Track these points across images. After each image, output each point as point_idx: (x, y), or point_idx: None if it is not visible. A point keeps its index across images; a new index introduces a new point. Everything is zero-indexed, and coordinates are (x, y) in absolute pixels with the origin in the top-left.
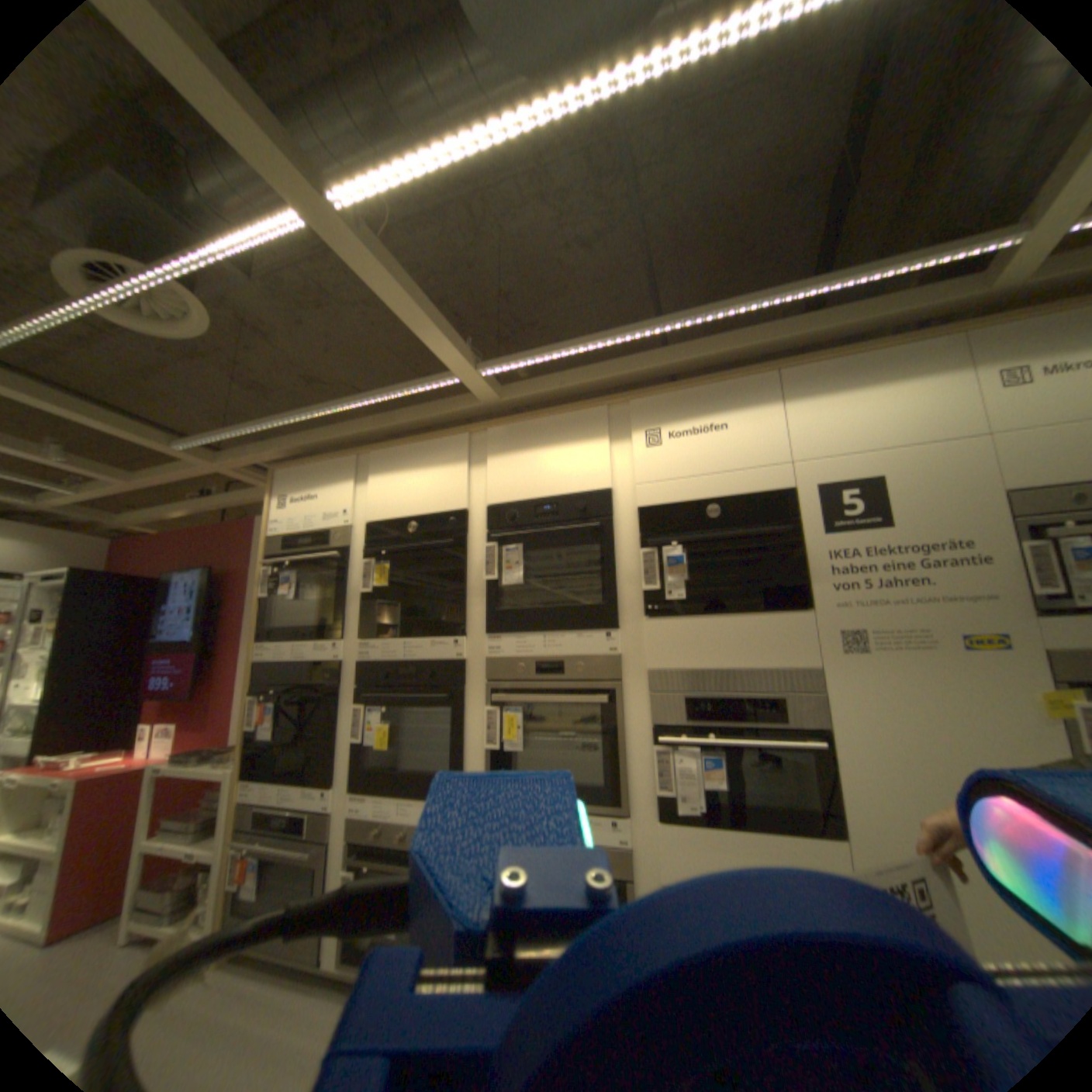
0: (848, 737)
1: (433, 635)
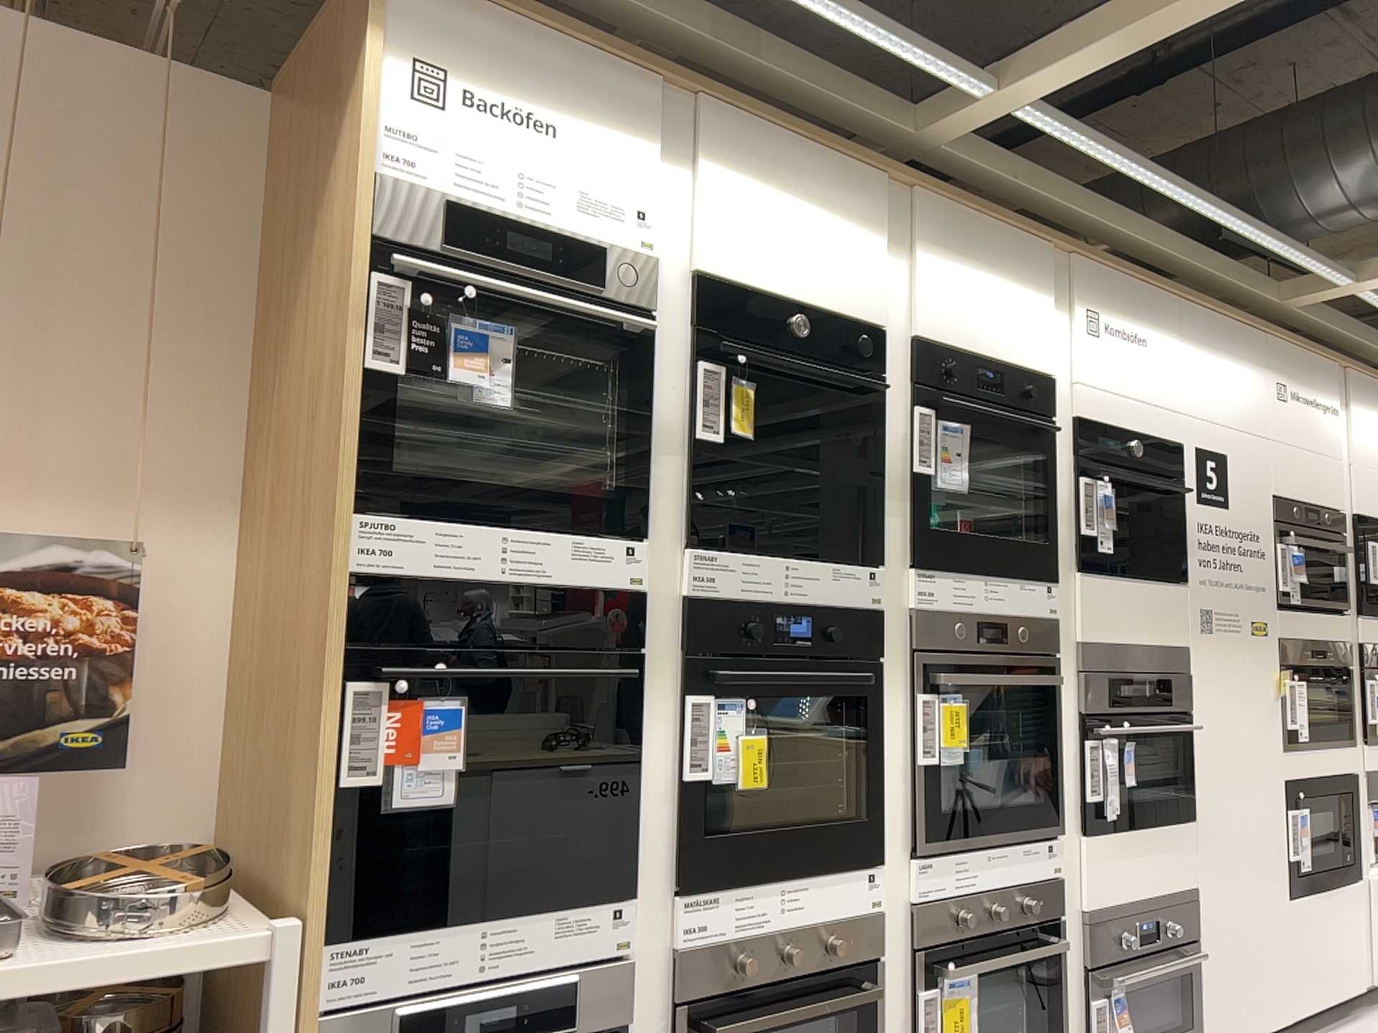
0: (1199, 719)
1: (835, 559)
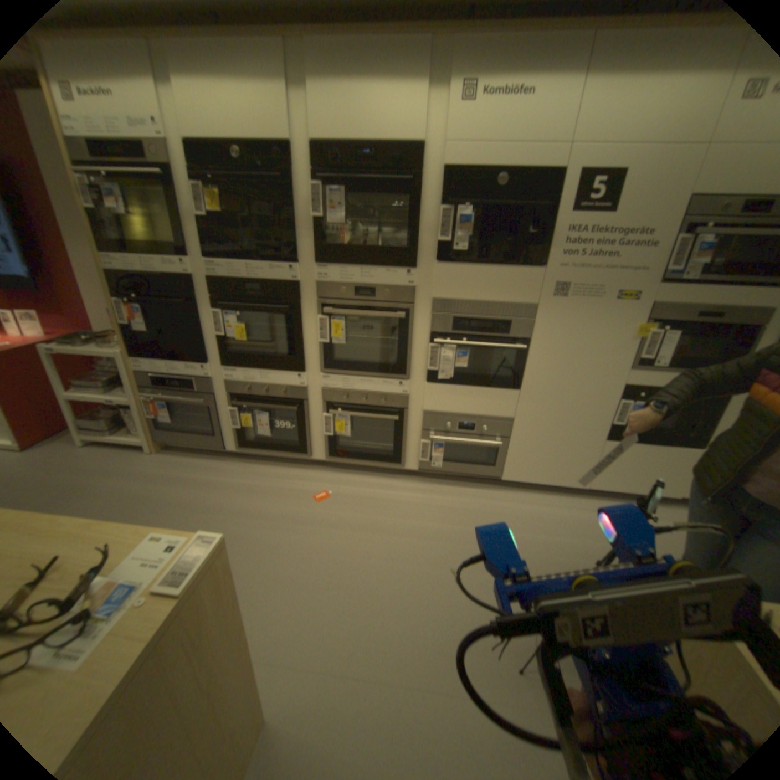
0: (537, 344)
1: (271, 262)
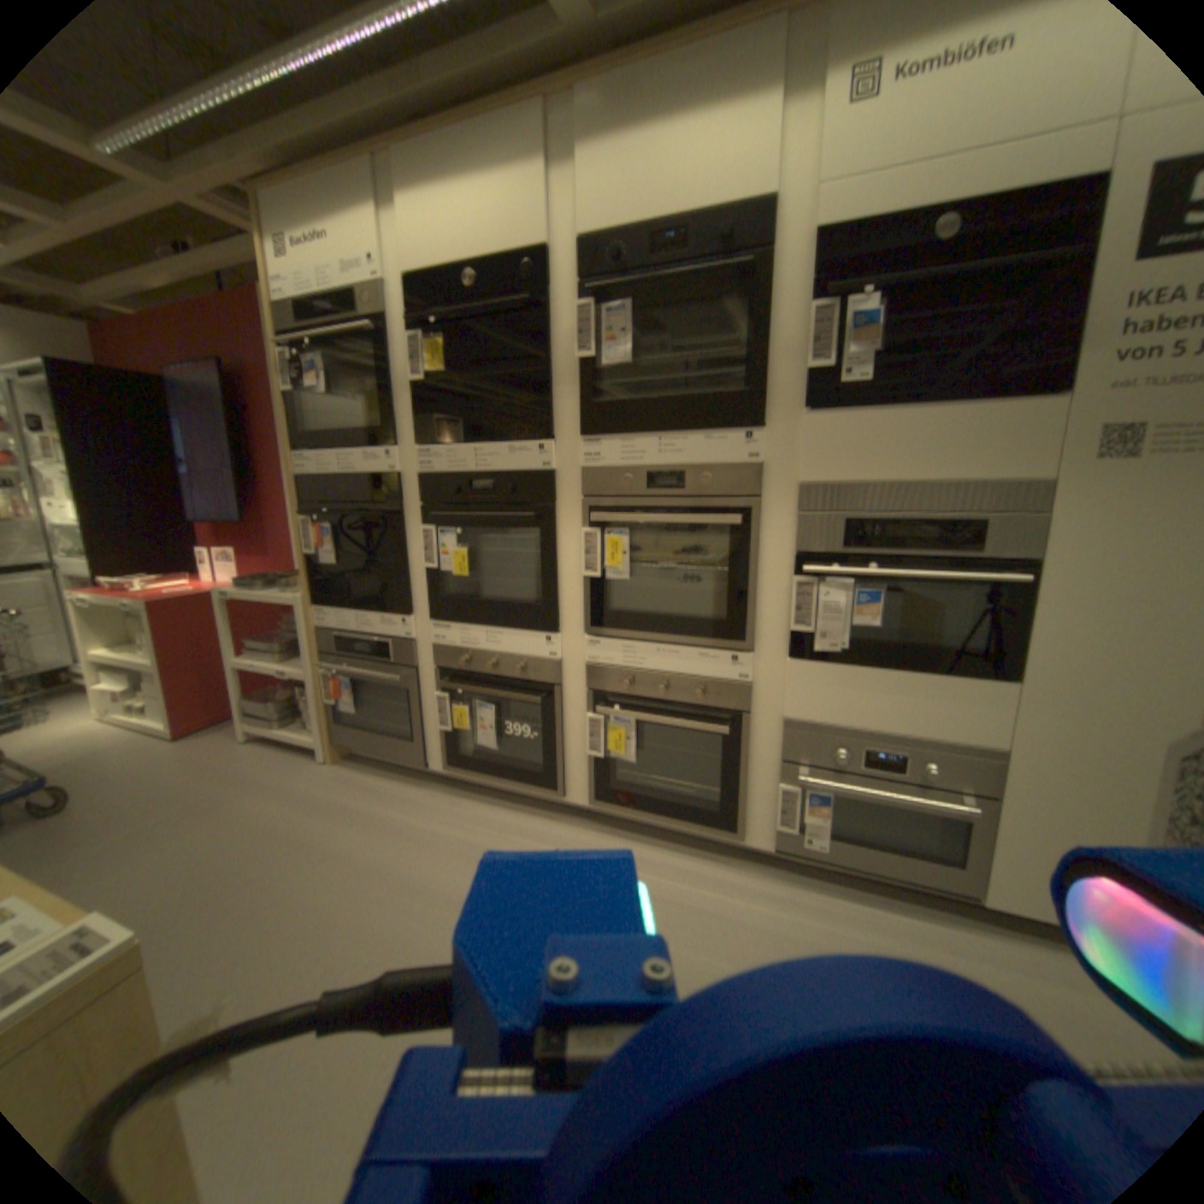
0: (1063, 570)
1: (511, 439)
